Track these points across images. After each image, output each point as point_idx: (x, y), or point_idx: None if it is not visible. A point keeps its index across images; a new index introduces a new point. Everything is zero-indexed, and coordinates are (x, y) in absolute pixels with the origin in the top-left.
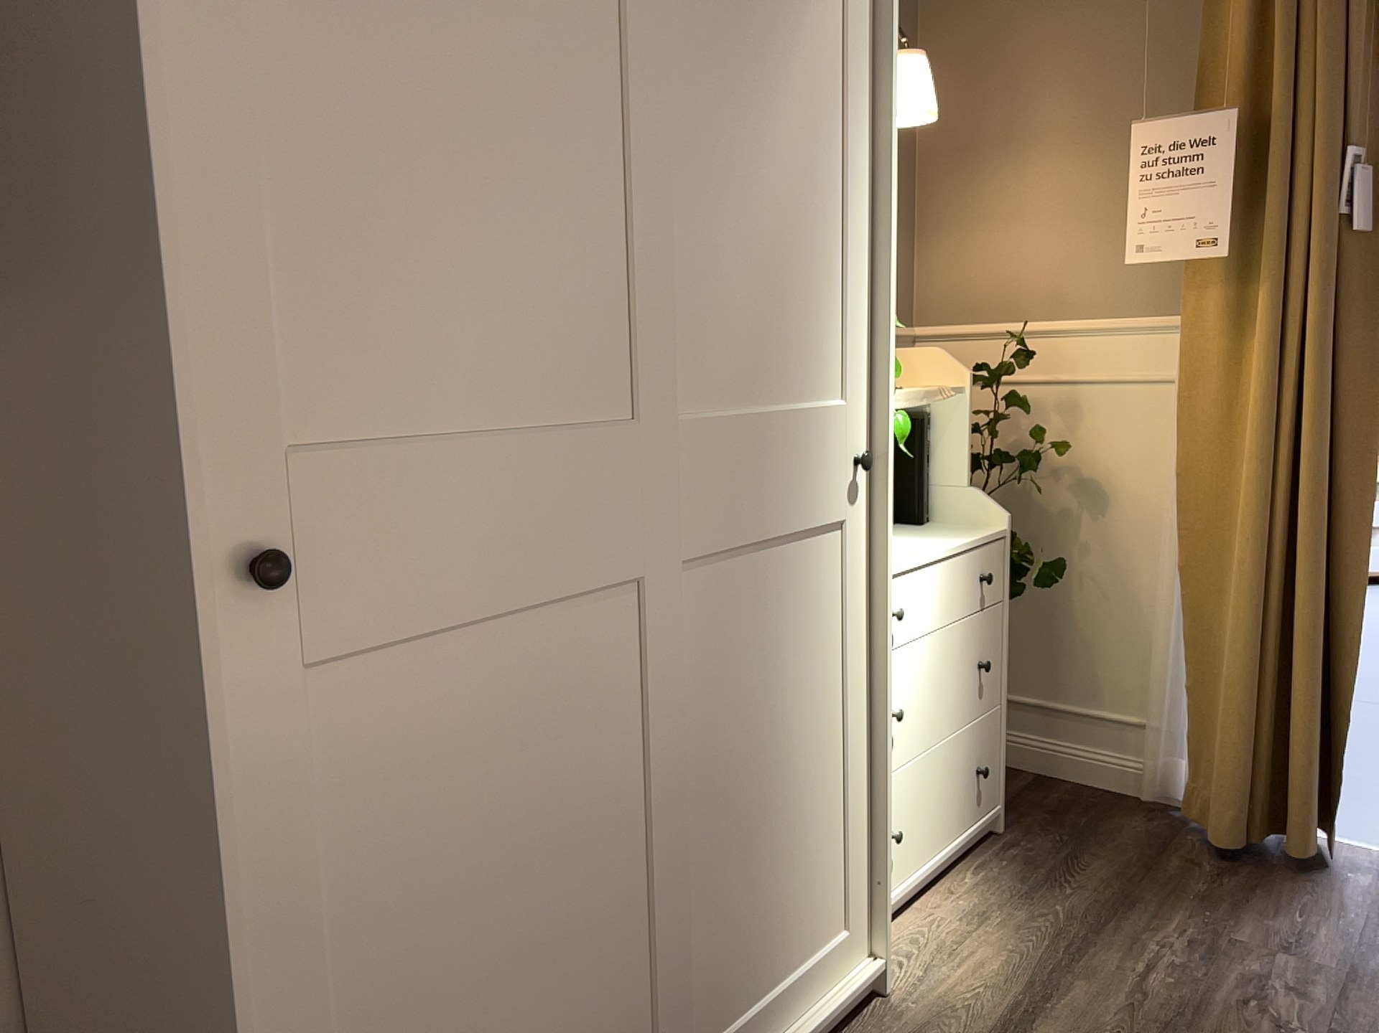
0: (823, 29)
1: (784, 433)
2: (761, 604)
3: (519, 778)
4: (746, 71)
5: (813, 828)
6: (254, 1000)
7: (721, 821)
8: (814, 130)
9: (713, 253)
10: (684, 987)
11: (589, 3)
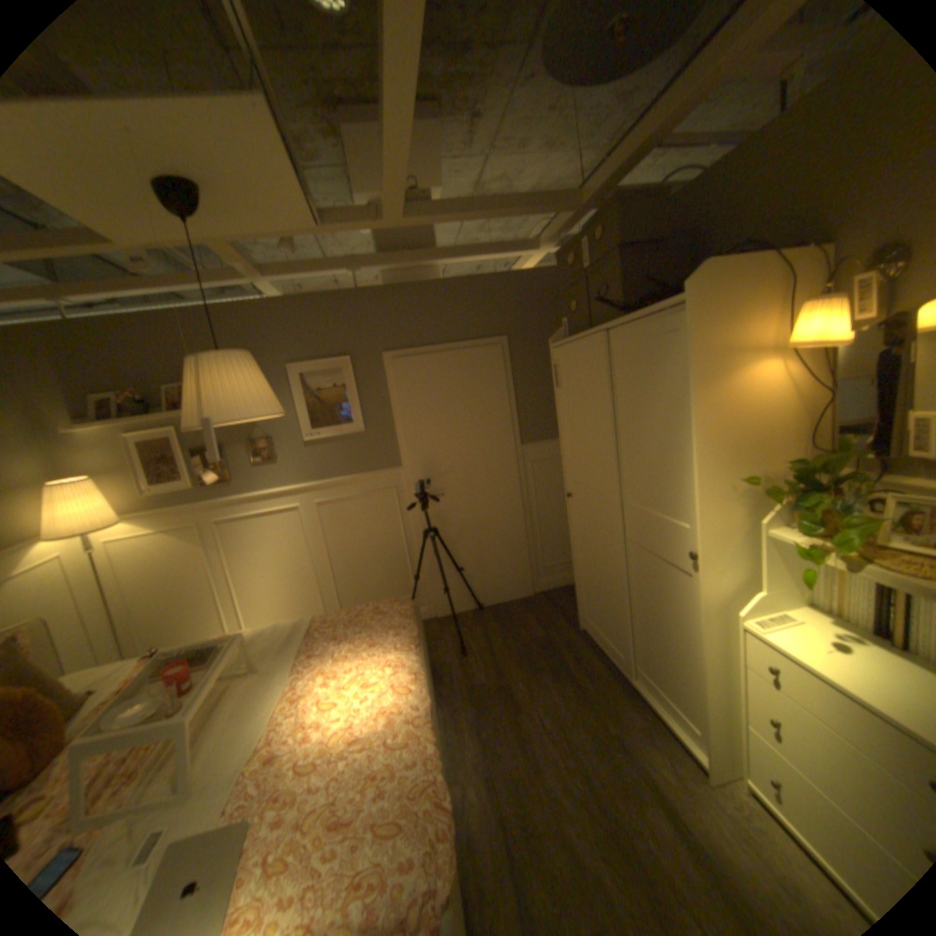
0: (670, 381)
1: (658, 525)
2: (655, 574)
3: (597, 555)
4: (640, 407)
5: (682, 673)
6: (573, 552)
7: (646, 622)
8: (668, 421)
9: (634, 462)
10: (634, 647)
11: (596, 407)
